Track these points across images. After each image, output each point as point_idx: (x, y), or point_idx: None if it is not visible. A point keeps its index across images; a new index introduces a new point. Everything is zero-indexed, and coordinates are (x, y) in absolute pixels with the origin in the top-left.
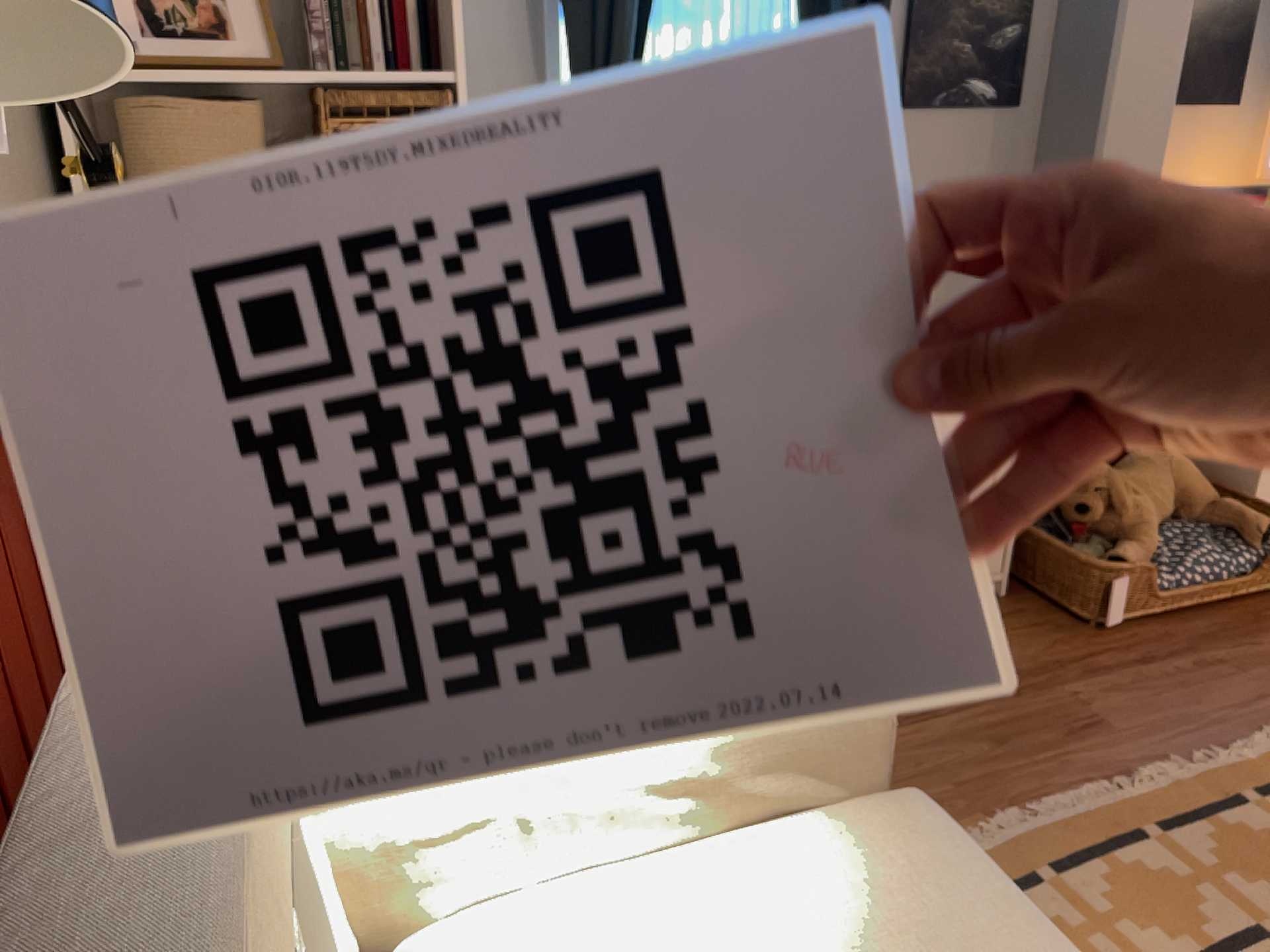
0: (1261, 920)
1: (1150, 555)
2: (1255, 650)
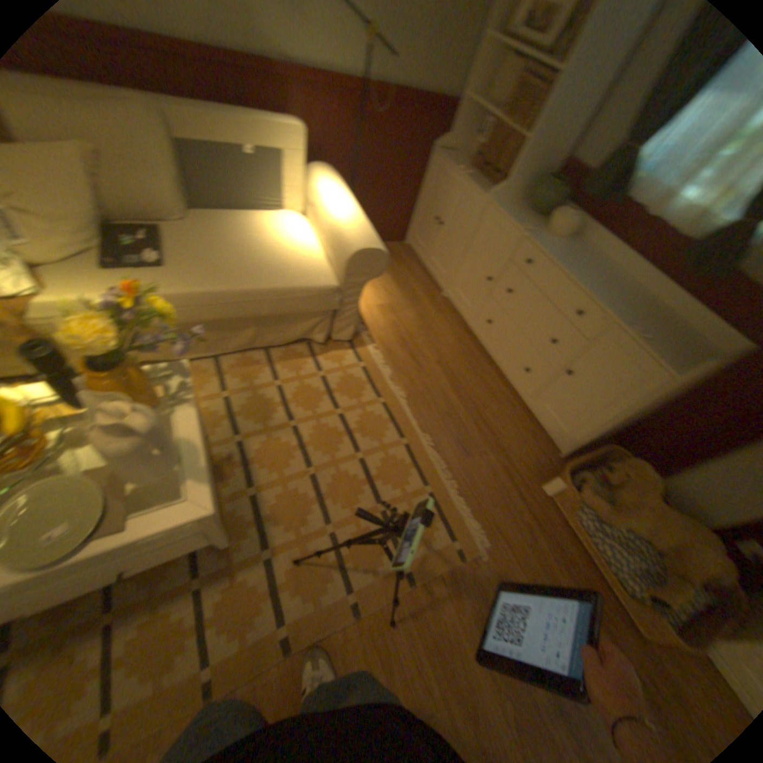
0: (366, 456)
1: (608, 524)
2: (555, 570)
